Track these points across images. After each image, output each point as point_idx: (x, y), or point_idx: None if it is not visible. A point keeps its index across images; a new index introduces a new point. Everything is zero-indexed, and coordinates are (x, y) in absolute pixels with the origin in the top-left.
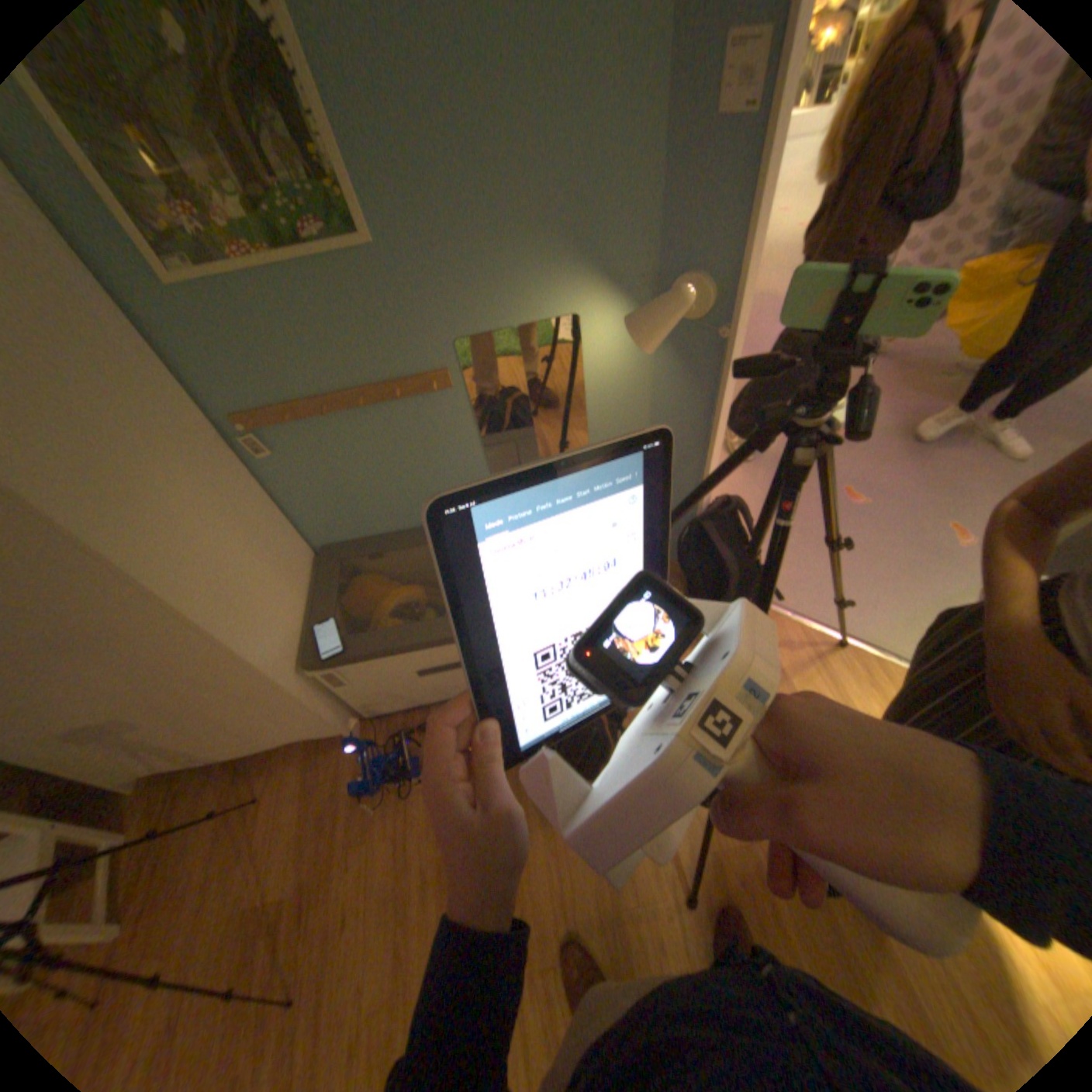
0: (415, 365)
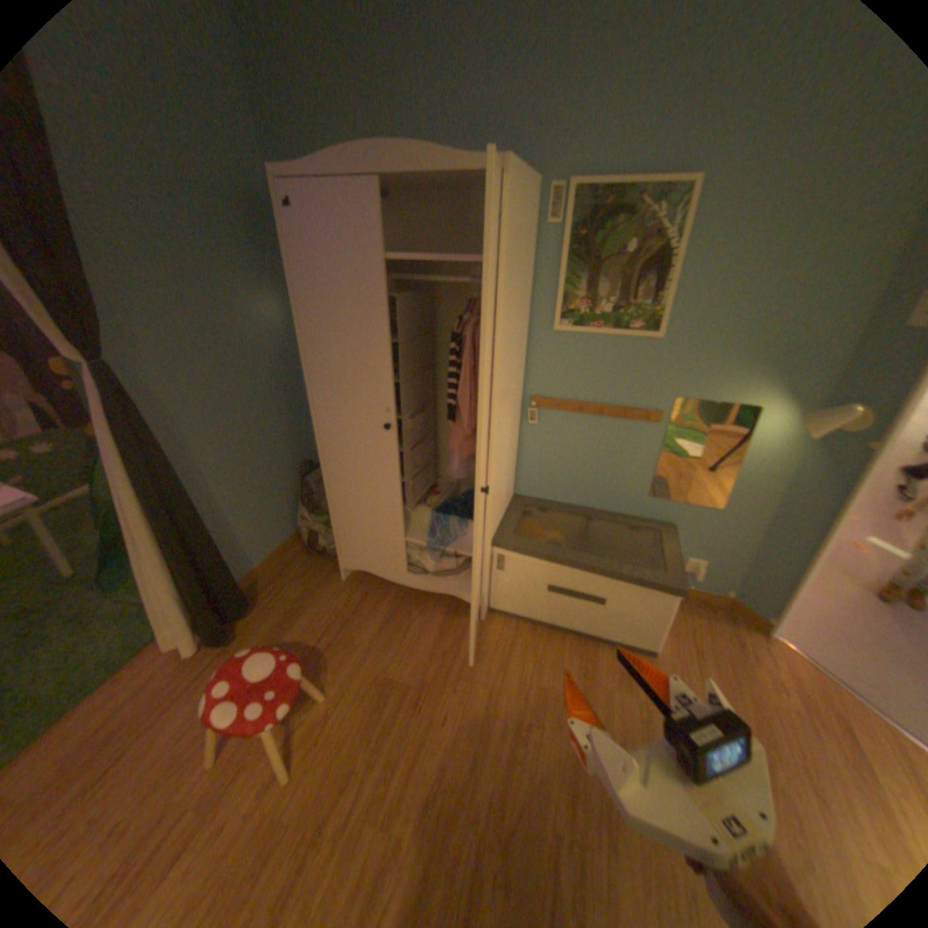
0: (645, 402)
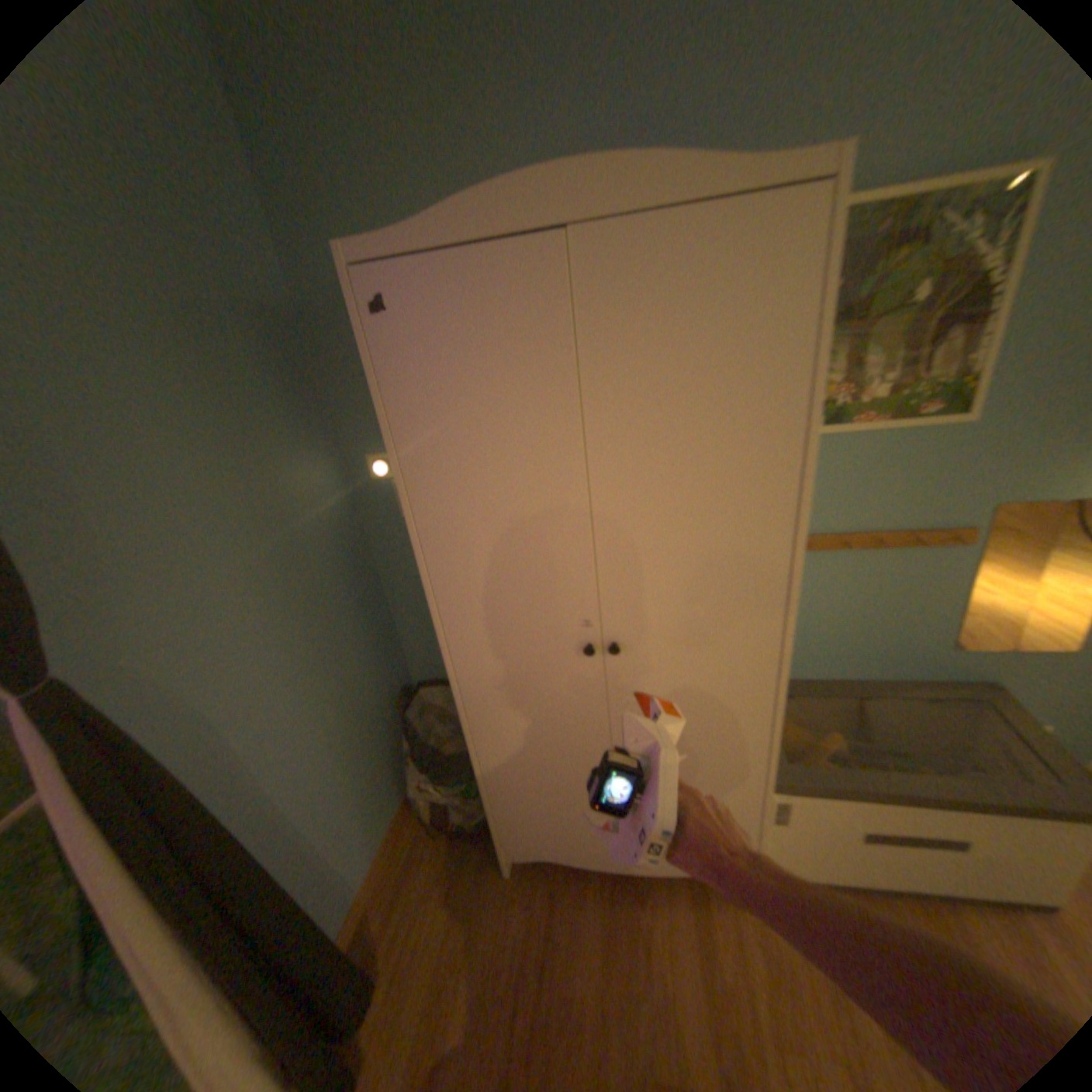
0: (949, 518)
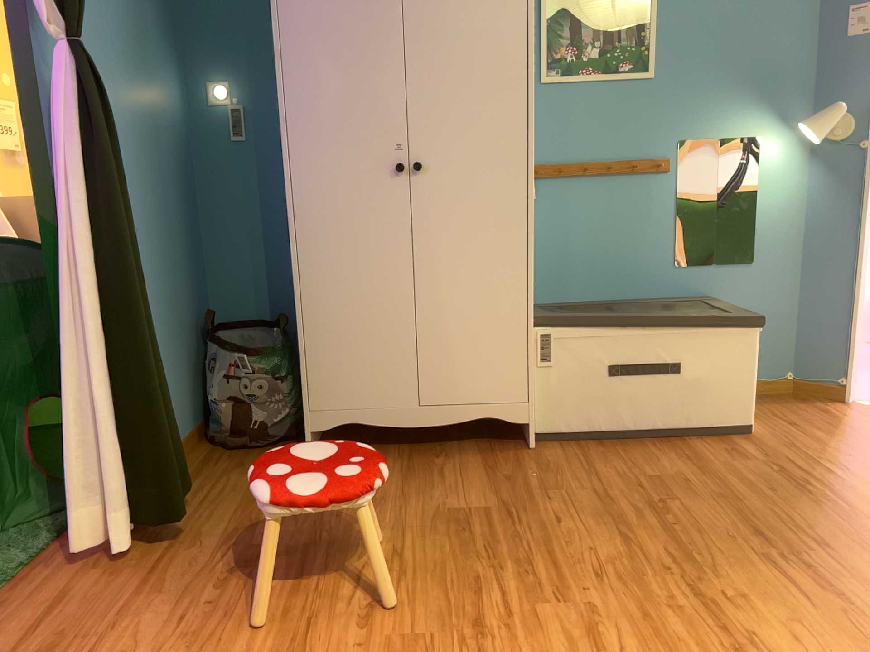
0: (649, 152)
